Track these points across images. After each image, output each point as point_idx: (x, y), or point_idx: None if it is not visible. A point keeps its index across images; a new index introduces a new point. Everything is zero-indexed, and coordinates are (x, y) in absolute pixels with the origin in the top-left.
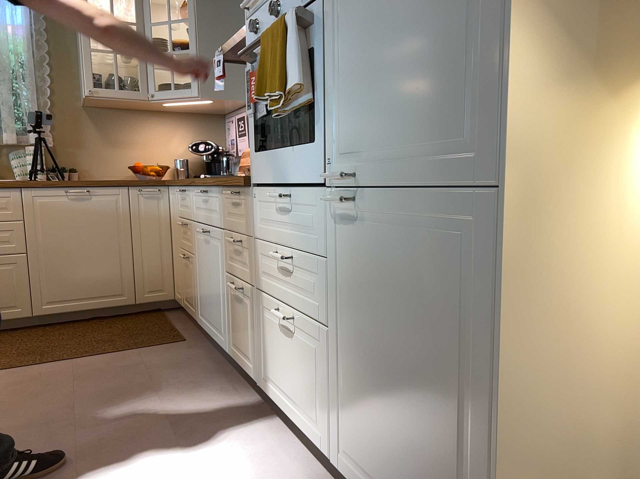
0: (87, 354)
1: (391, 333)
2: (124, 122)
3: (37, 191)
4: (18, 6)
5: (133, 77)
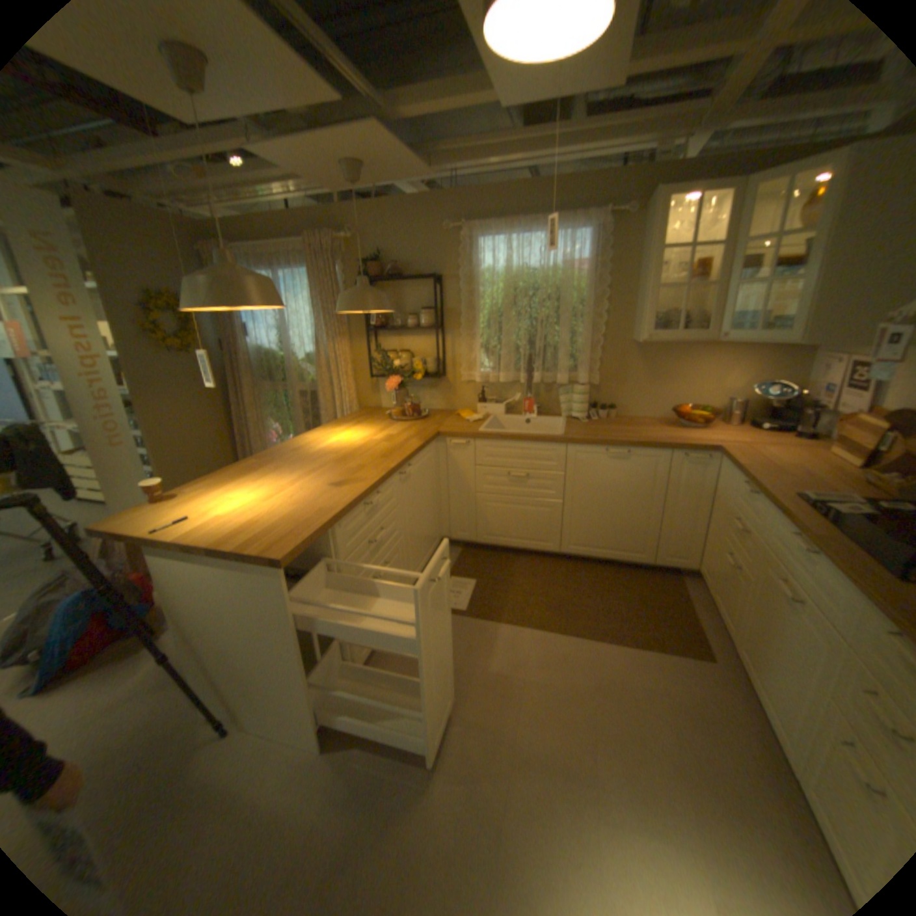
0: (607, 637)
1: None
2: (676, 354)
3: (580, 447)
4: (587, 238)
5: (704, 311)
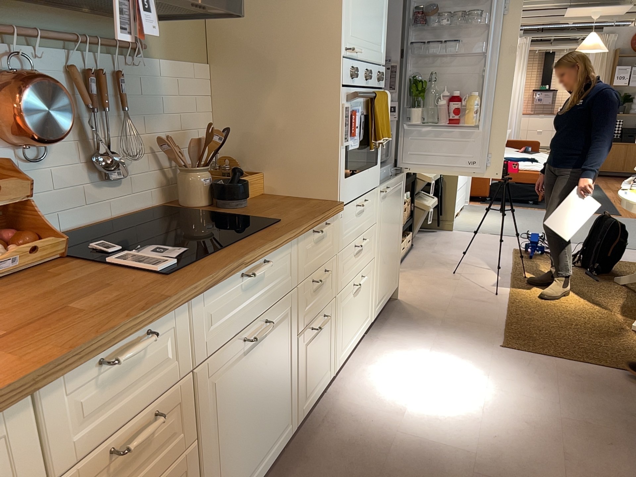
0: None
1: (390, 231)
2: None
3: None
4: None
5: None
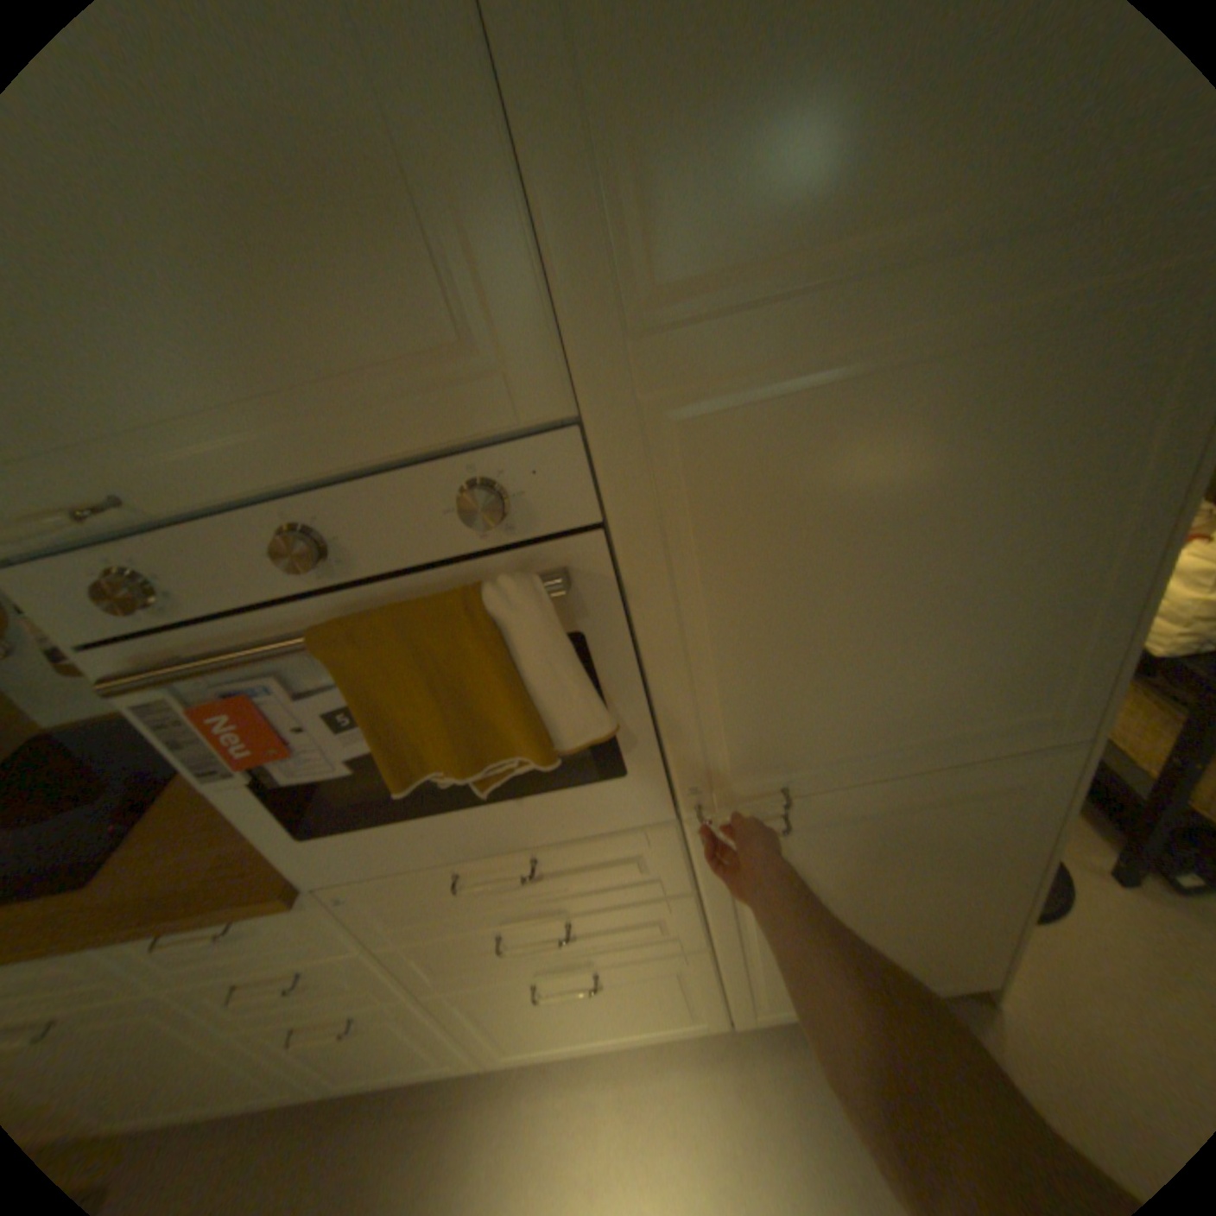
0: None
1: (861, 902)
2: None
3: None
4: None
5: None
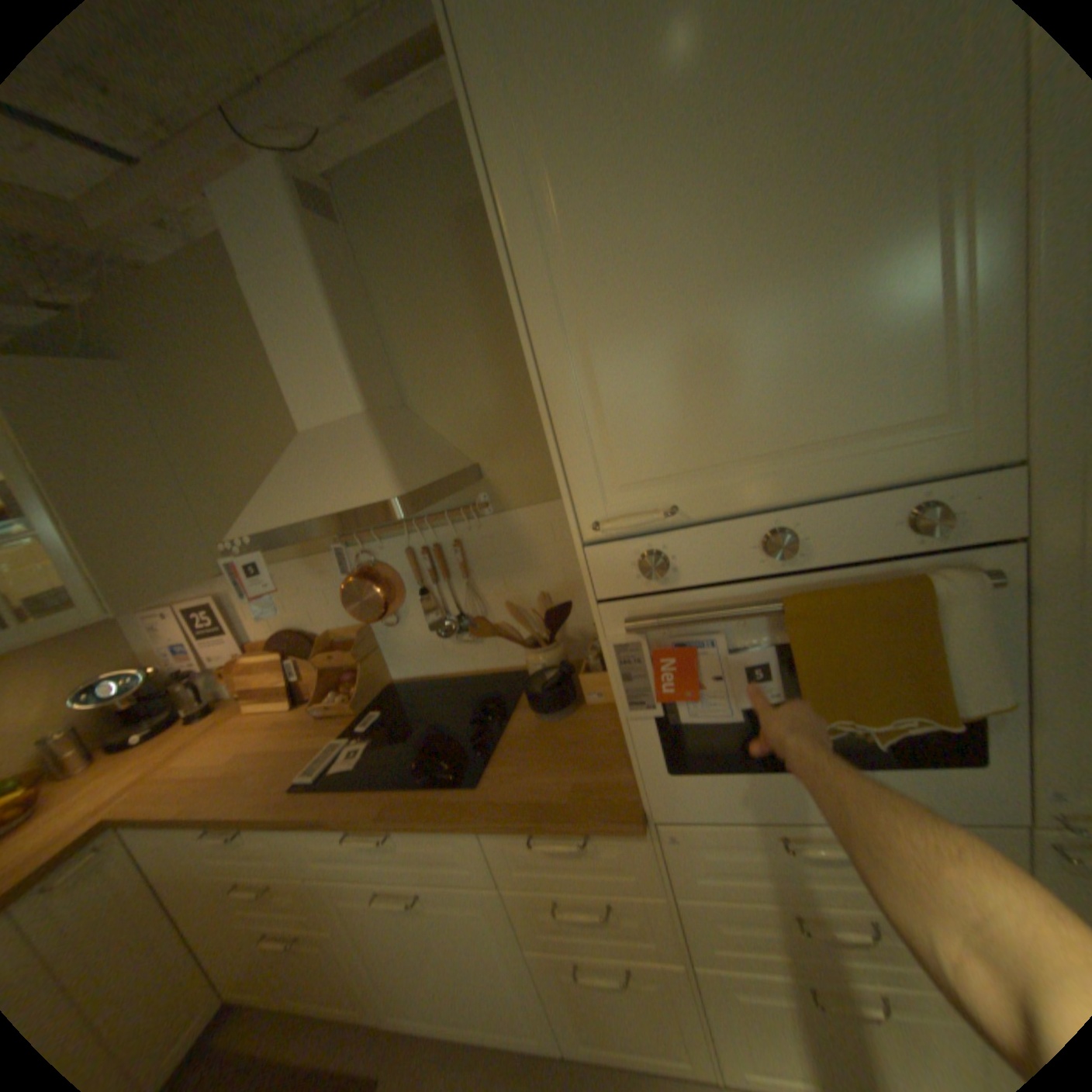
0: None
1: None
2: None
3: None
4: None
5: None
